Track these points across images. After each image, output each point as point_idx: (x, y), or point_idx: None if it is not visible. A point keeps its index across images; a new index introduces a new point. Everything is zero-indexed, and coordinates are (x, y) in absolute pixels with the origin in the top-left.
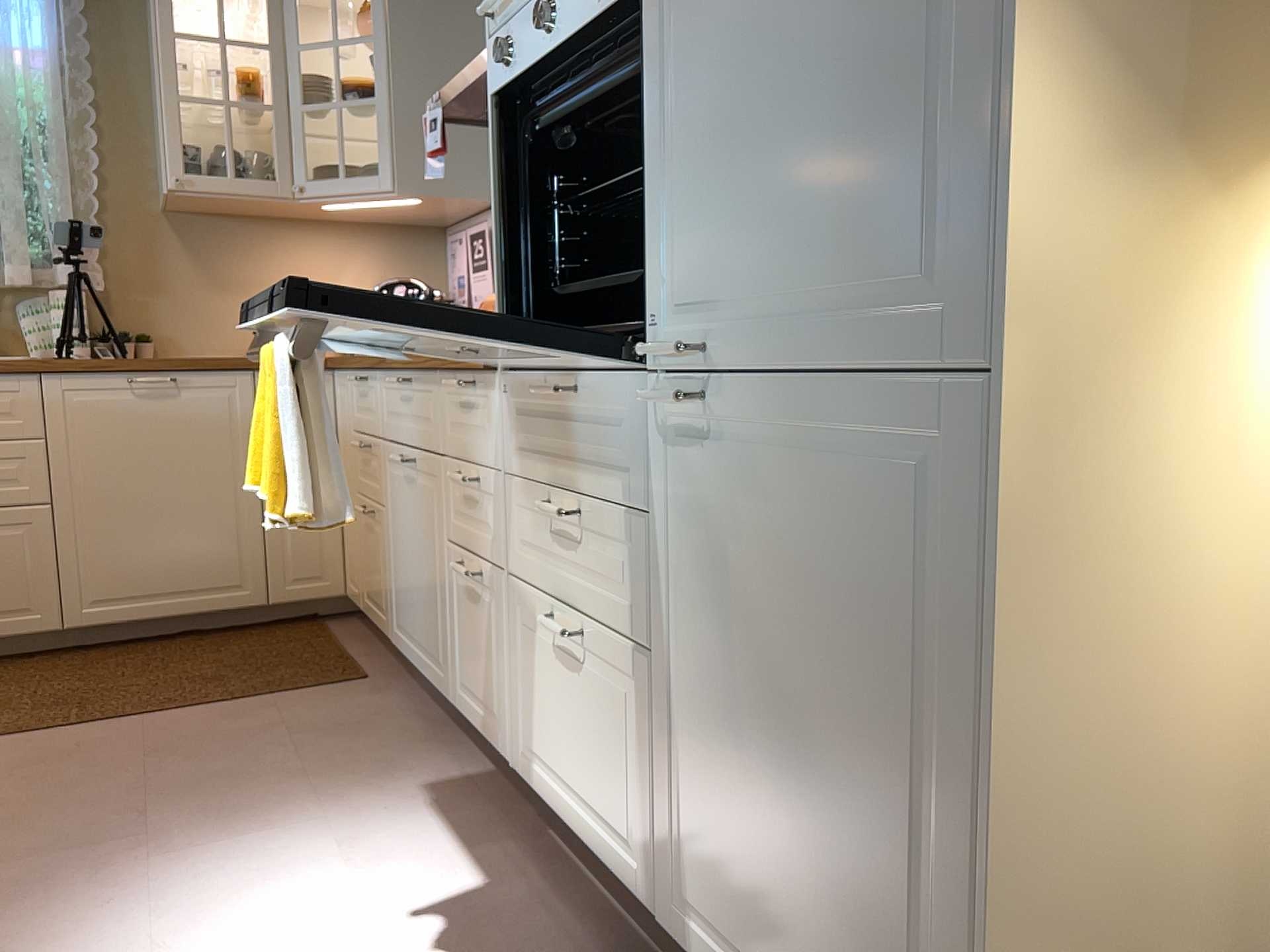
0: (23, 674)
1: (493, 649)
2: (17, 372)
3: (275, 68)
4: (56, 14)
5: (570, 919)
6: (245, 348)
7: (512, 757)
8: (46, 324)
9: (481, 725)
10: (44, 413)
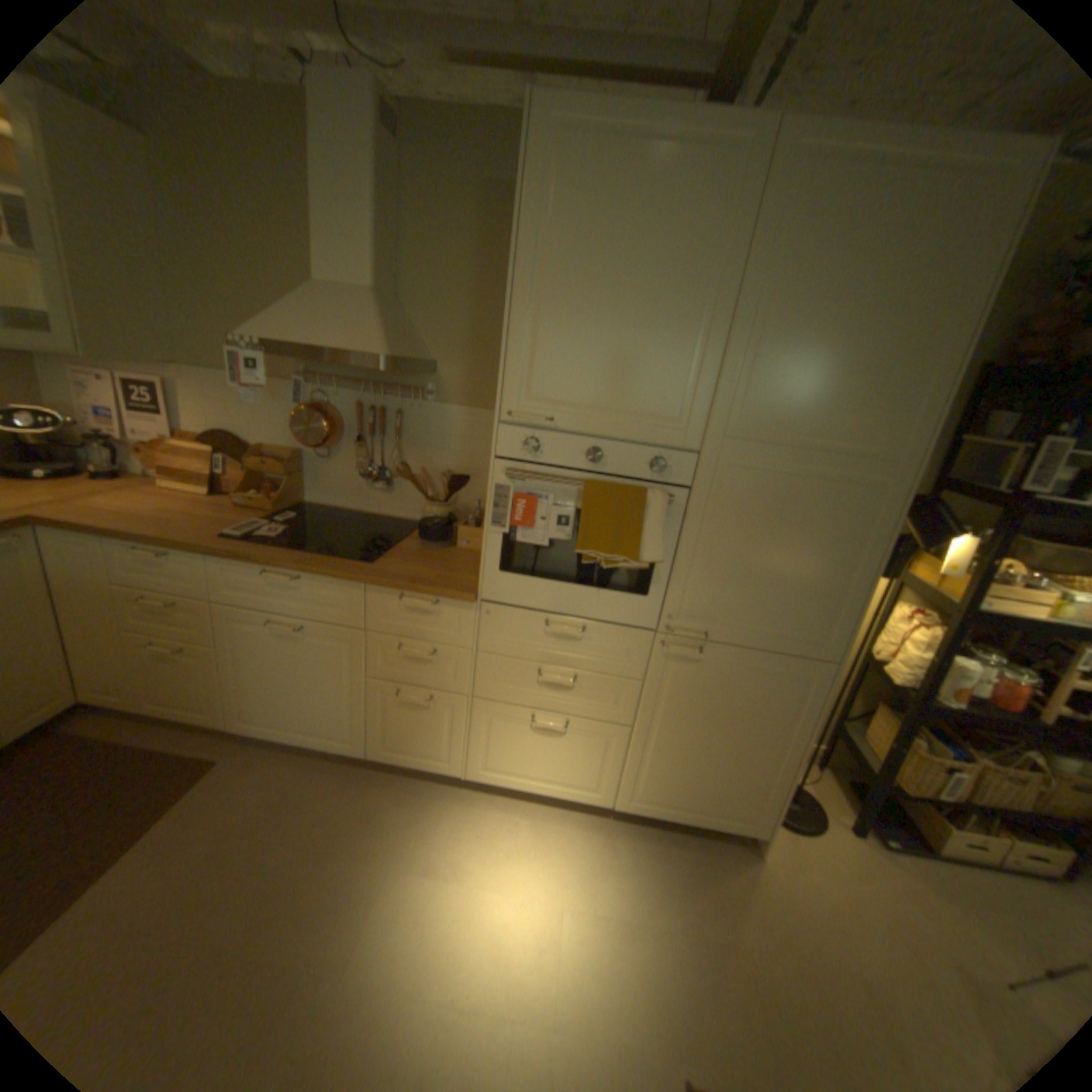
0: None
1: (442, 729)
2: None
3: None
4: None
5: (548, 826)
6: None
7: (460, 773)
8: None
9: (415, 764)
10: None
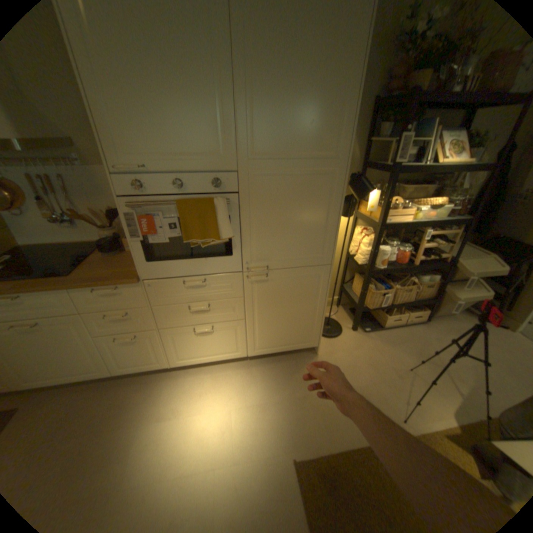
0: None
1: (147, 349)
2: None
3: None
4: None
5: (218, 374)
6: None
7: (166, 365)
8: None
9: (140, 369)
10: None
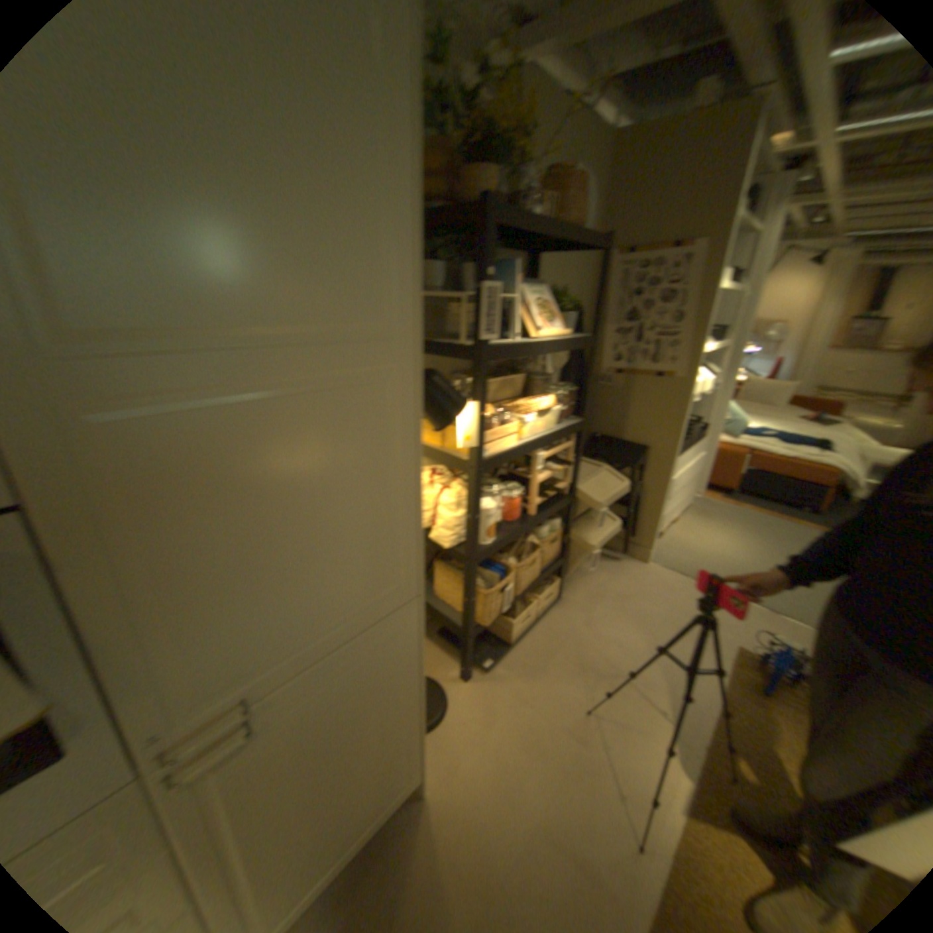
0: None
1: None
2: None
3: None
4: None
5: None
6: None
7: None
8: None
9: None
10: None
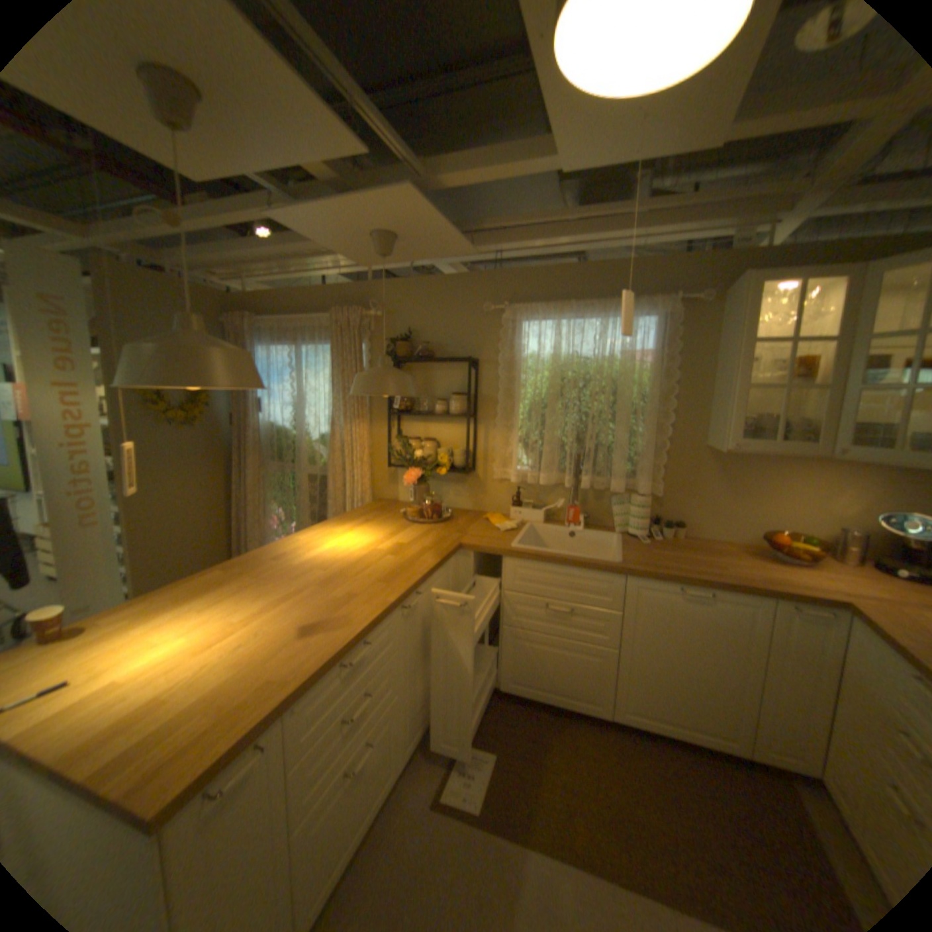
0: (589, 747)
1: None
2: (615, 573)
3: (840, 355)
4: (664, 327)
5: None
6: (748, 537)
7: None
8: (626, 511)
9: None
10: (625, 597)
